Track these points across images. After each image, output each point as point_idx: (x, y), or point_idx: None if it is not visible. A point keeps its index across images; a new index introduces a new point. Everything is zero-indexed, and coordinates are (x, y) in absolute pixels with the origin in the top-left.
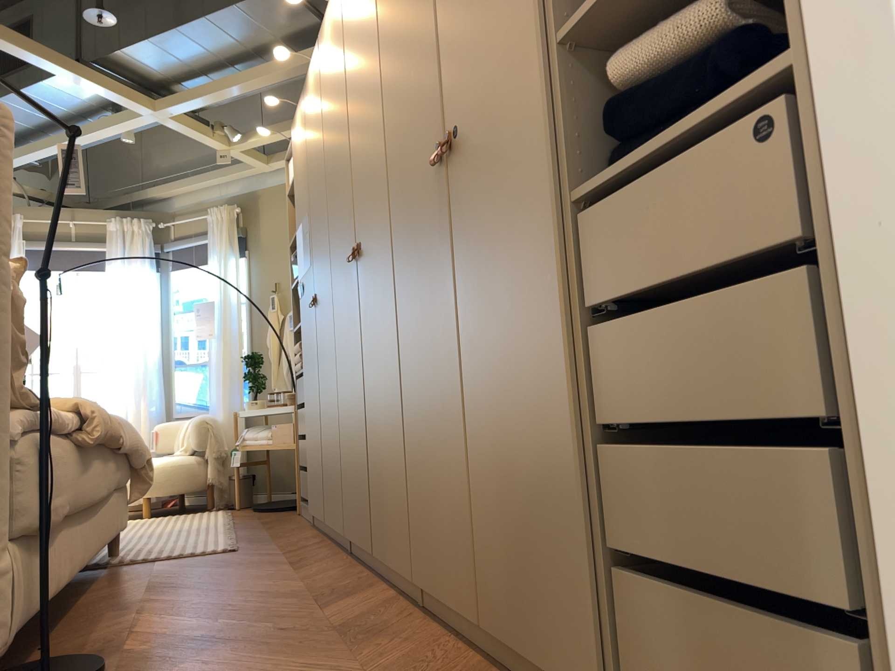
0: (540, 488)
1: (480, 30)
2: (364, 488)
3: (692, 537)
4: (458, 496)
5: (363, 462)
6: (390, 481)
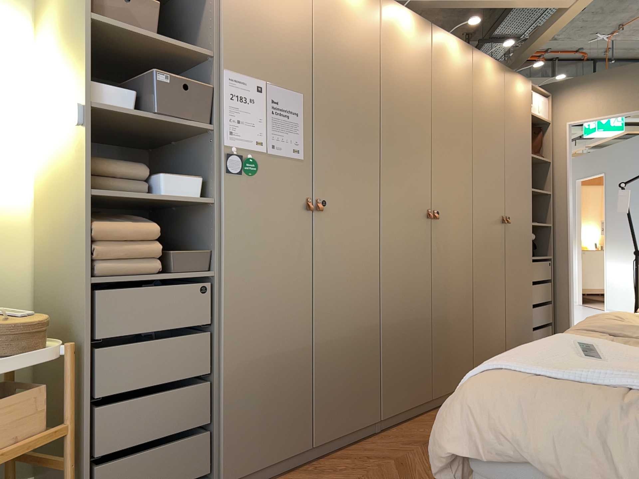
0: (527, 322)
1: (520, 197)
2: (421, 368)
3: (544, 320)
4: (501, 335)
5: (421, 351)
6: (456, 349)
